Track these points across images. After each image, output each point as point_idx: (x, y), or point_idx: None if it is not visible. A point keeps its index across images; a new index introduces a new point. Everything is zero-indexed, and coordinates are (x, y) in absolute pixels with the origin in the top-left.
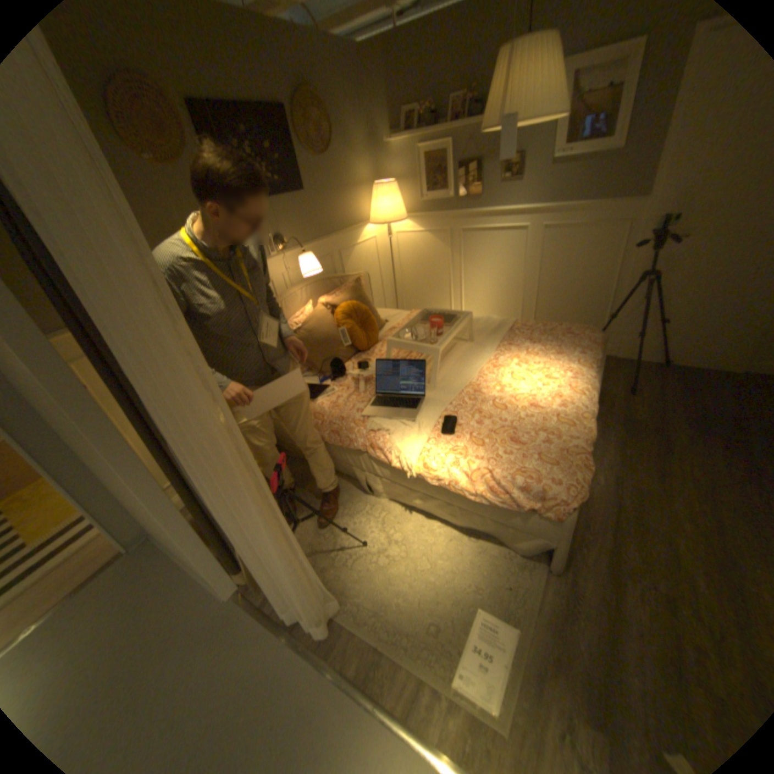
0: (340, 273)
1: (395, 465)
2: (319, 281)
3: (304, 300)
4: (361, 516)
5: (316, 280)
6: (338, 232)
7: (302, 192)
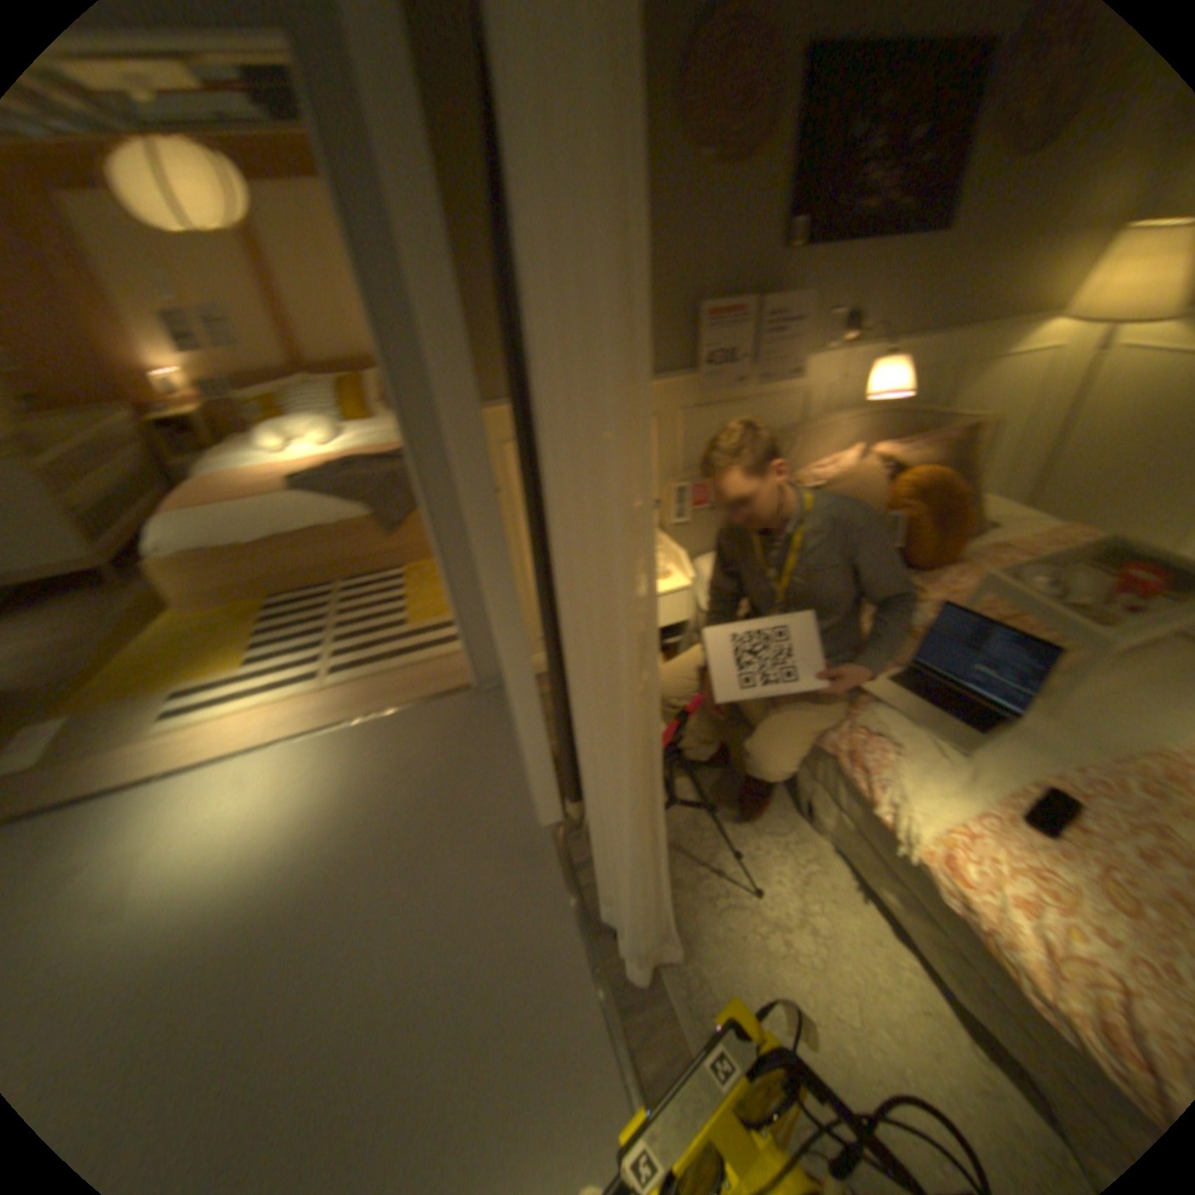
0: (943, 406)
1: (885, 817)
2: (895, 412)
3: (850, 439)
4: (776, 844)
5: (890, 410)
6: (982, 324)
7: (947, 234)
